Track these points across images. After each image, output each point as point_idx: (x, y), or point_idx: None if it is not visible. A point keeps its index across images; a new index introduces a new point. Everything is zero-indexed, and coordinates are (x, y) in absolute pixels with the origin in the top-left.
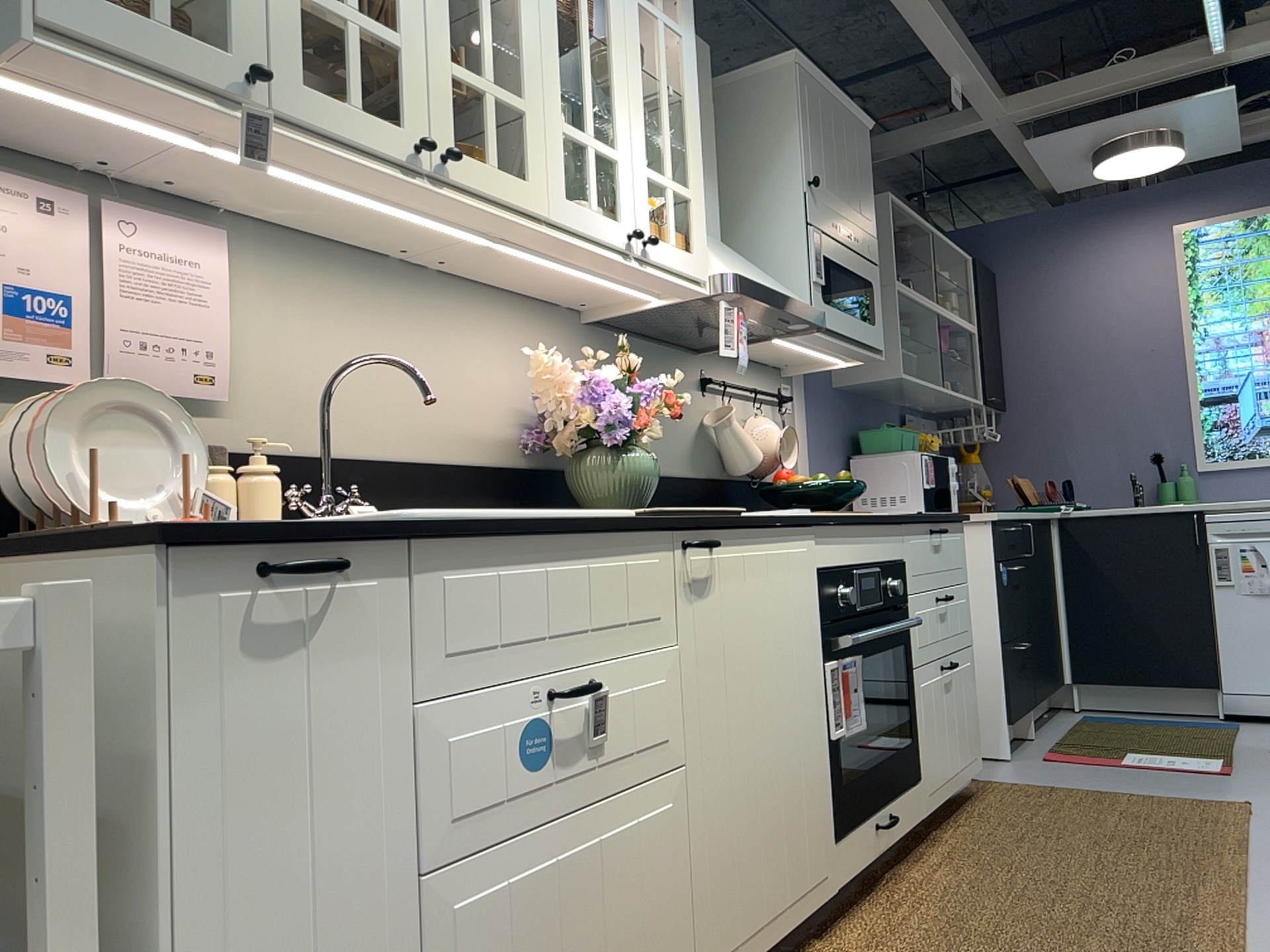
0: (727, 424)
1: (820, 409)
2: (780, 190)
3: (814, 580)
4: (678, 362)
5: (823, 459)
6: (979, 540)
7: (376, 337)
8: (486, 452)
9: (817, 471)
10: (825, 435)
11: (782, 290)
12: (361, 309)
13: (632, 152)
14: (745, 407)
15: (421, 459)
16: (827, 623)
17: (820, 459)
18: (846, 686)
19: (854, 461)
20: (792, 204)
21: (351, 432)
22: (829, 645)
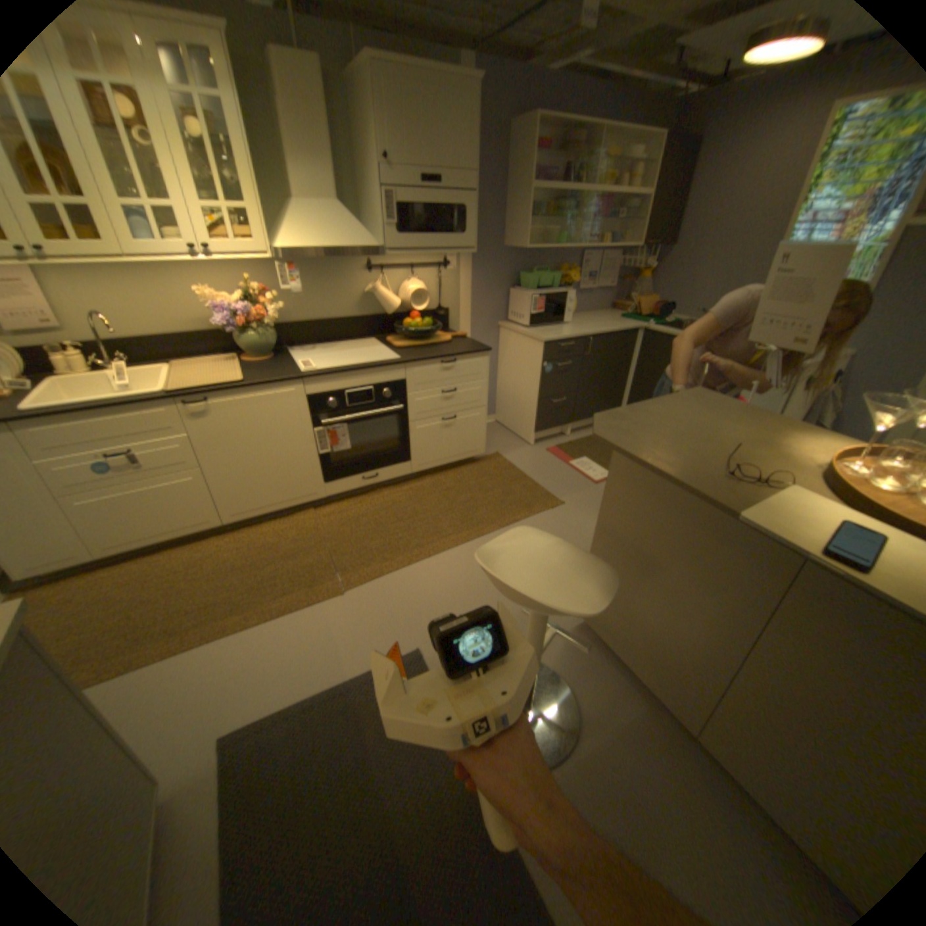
0: (372, 291)
1: (483, 263)
2: (371, 159)
3: (300, 401)
4: (343, 260)
5: (482, 291)
6: (538, 349)
7: (128, 288)
8: (206, 325)
9: (475, 299)
10: (487, 277)
11: (340, 241)
12: (116, 278)
13: (184, 198)
14: (406, 274)
15: (169, 333)
16: (317, 415)
17: (479, 291)
18: (333, 435)
19: (516, 287)
20: (374, 170)
21: (128, 327)
22: (318, 422)
